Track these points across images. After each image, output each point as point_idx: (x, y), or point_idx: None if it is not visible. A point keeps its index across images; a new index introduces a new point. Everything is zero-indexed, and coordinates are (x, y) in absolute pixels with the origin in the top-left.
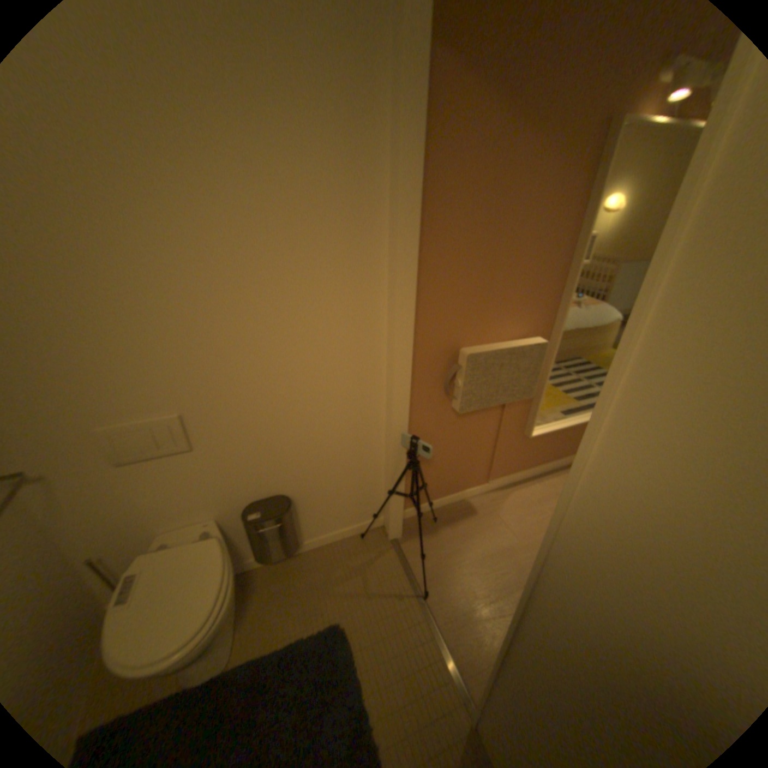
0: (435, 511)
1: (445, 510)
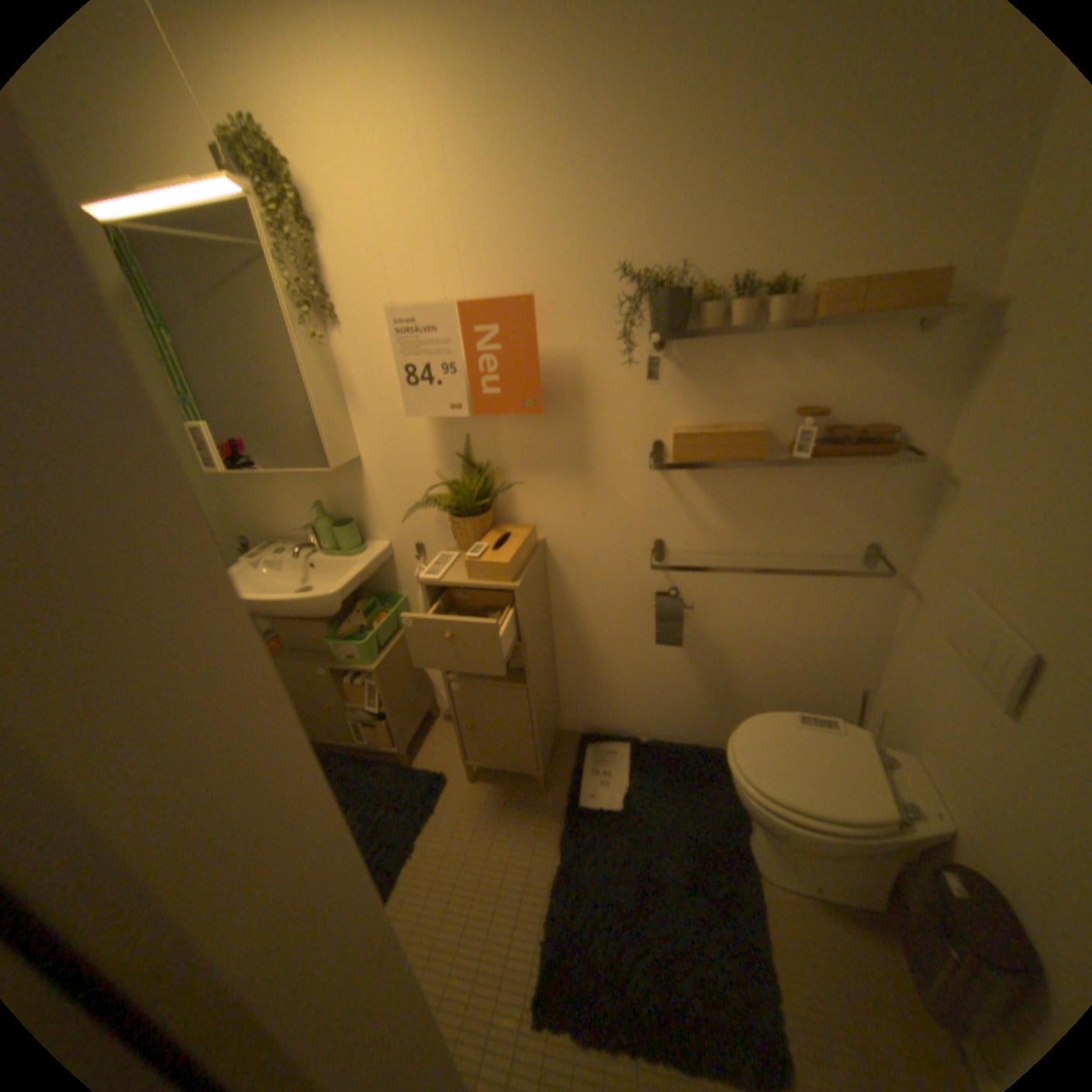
0: None
1: None
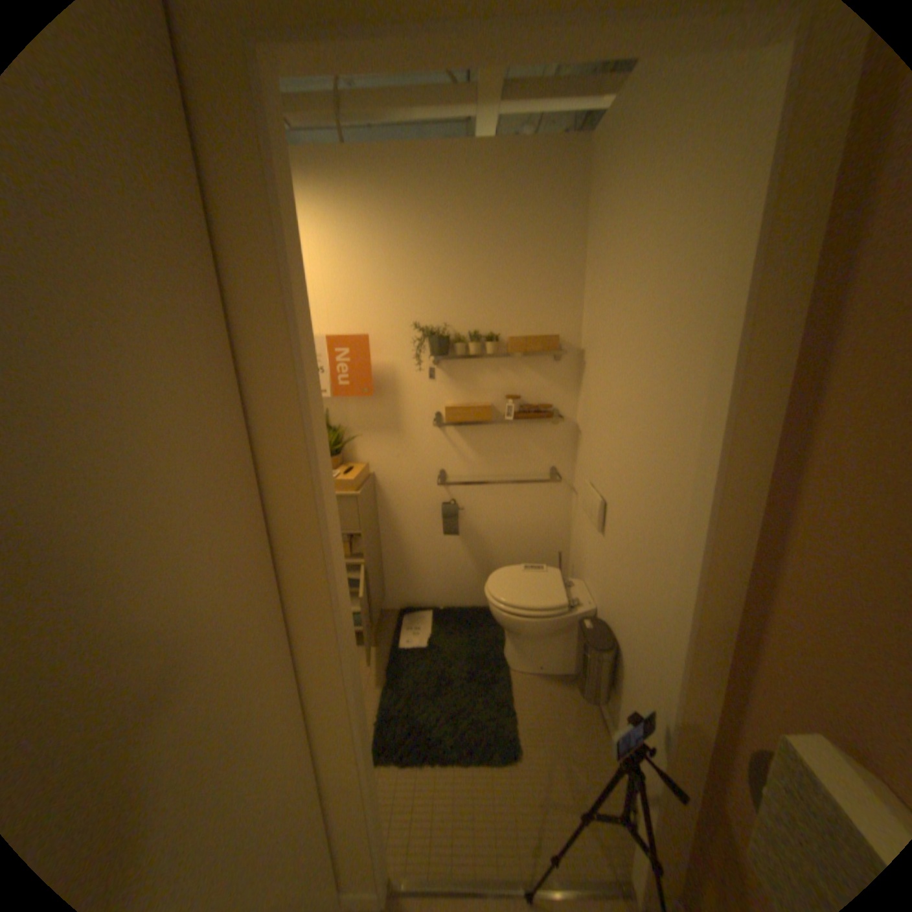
0: None
1: None
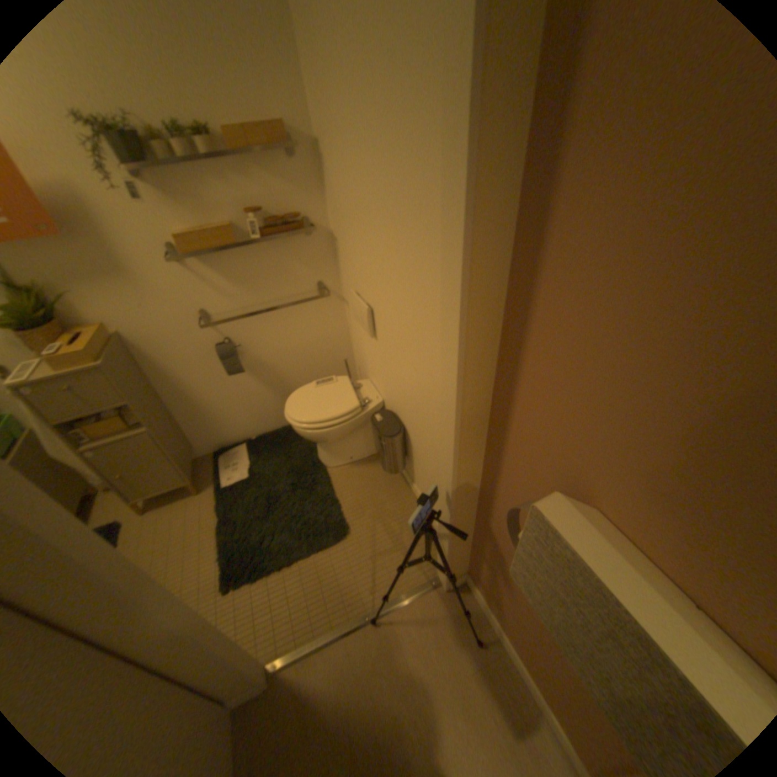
0: (503, 648)
1: (511, 670)
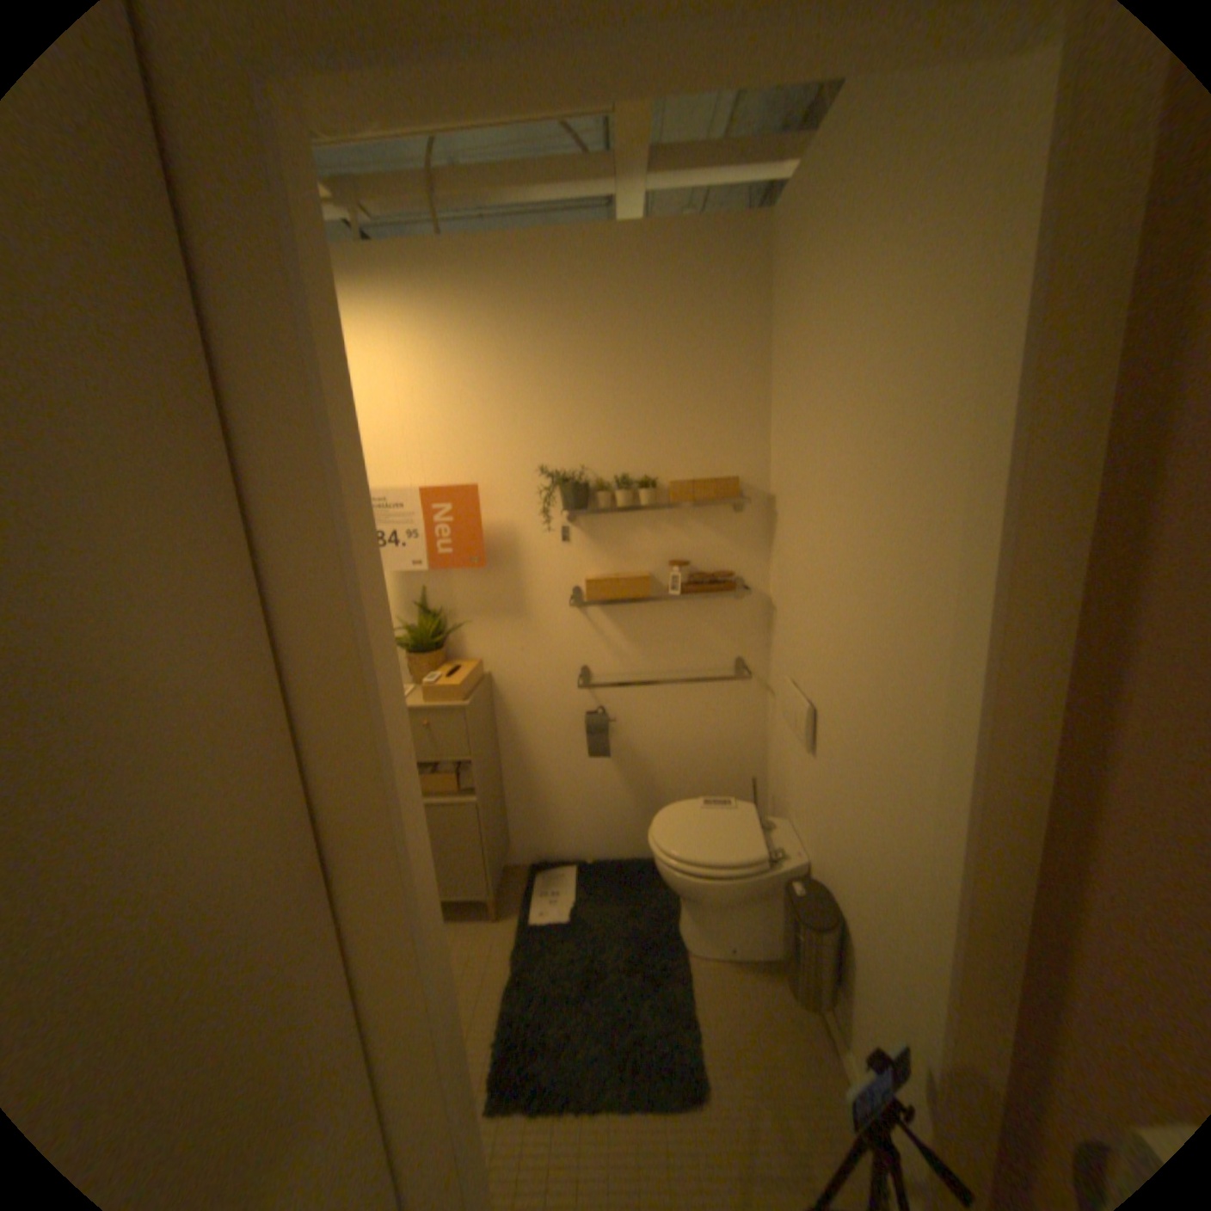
0: None
1: None
